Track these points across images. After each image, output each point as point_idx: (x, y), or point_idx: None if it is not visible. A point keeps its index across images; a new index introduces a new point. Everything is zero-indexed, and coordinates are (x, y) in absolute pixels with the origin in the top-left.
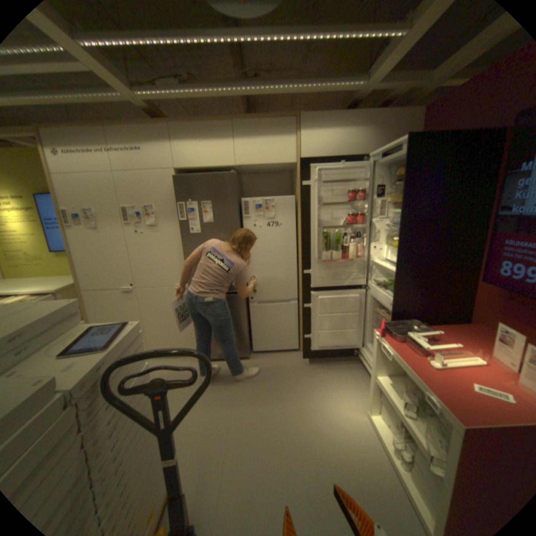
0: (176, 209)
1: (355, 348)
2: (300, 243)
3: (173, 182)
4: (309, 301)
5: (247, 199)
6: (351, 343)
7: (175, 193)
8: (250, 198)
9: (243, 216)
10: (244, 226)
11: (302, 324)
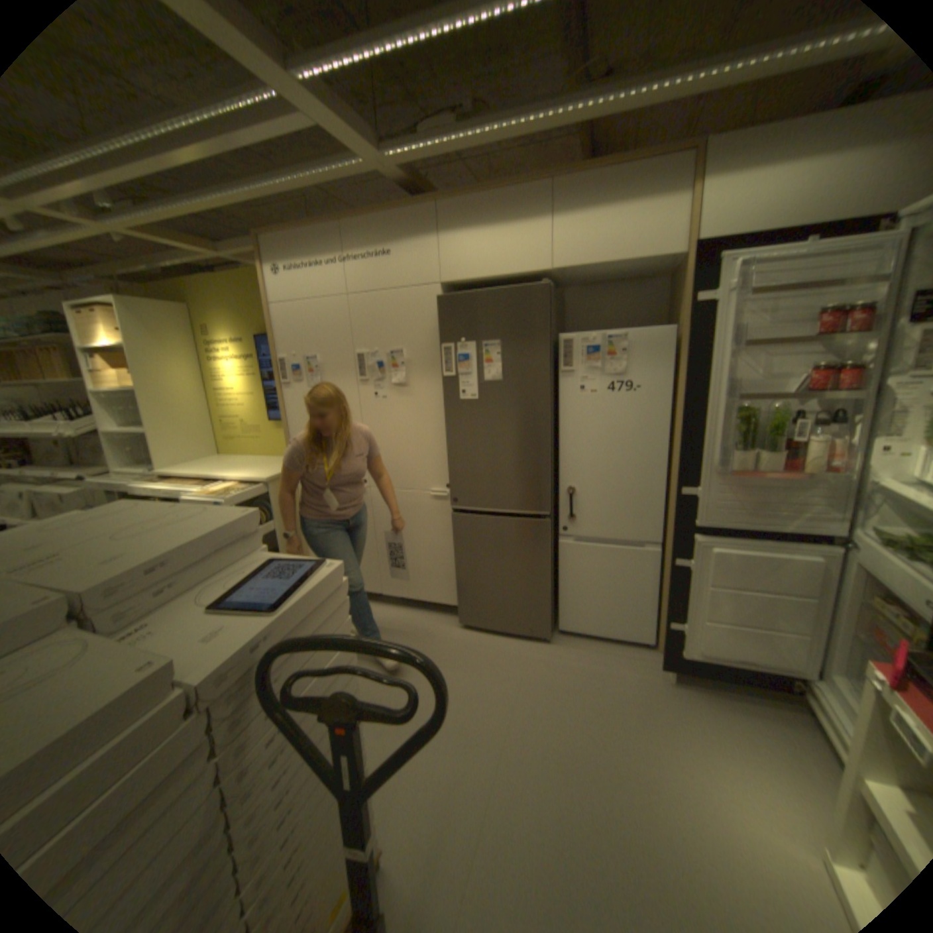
0: (441, 357)
1: (798, 677)
2: (679, 428)
3: (438, 308)
4: (690, 554)
5: (570, 335)
6: (791, 664)
7: (439, 327)
8: (577, 333)
9: (560, 370)
10: (560, 389)
11: (669, 599)
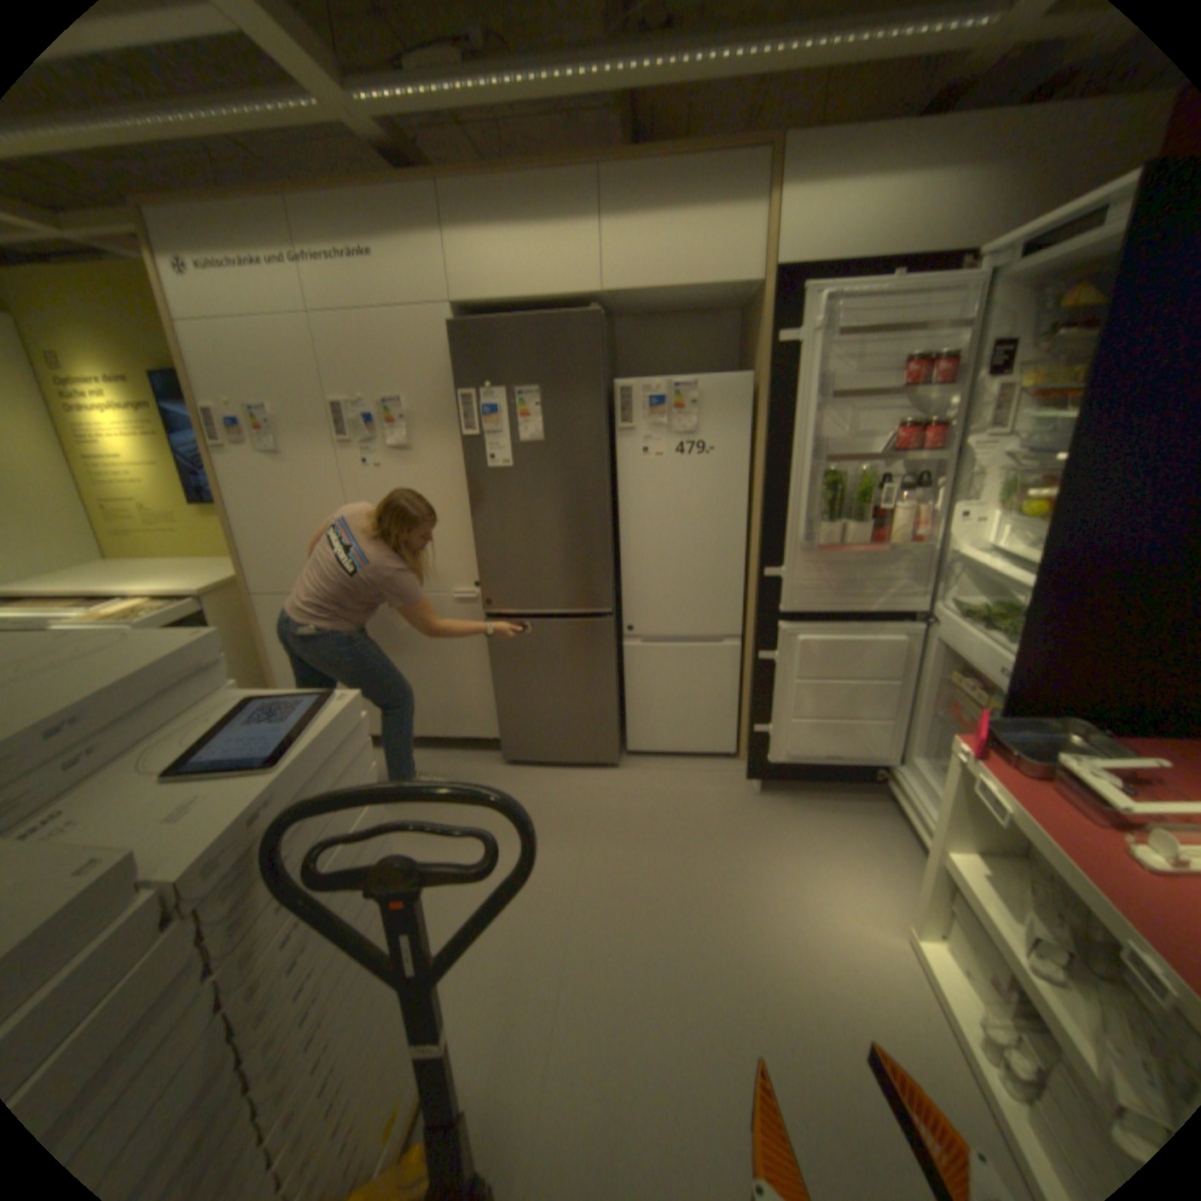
0: (456, 408)
1: (881, 765)
2: (758, 498)
3: (449, 338)
4: (774, 645)
5: (628, 381)
6: (875, 753)
7: (453, 366)
8: (636, 380)
9: (617, 427)
10: (618, 452)
11: (752, 698)
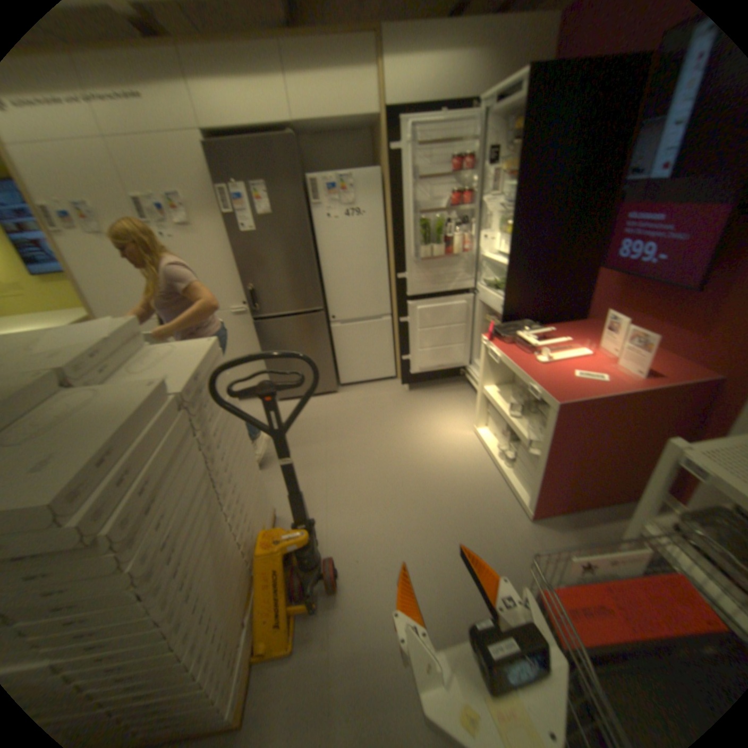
0: (212, 196)
1: (460, 365)
2: (390, 238)
3: (202, 152)
4: (405, 314)
5: (312, 175)
6: (456, 360)
7: (207, 169)
8: (316, 173)
9: (309, 202)
10: (312, 217)
11: (398, 343)
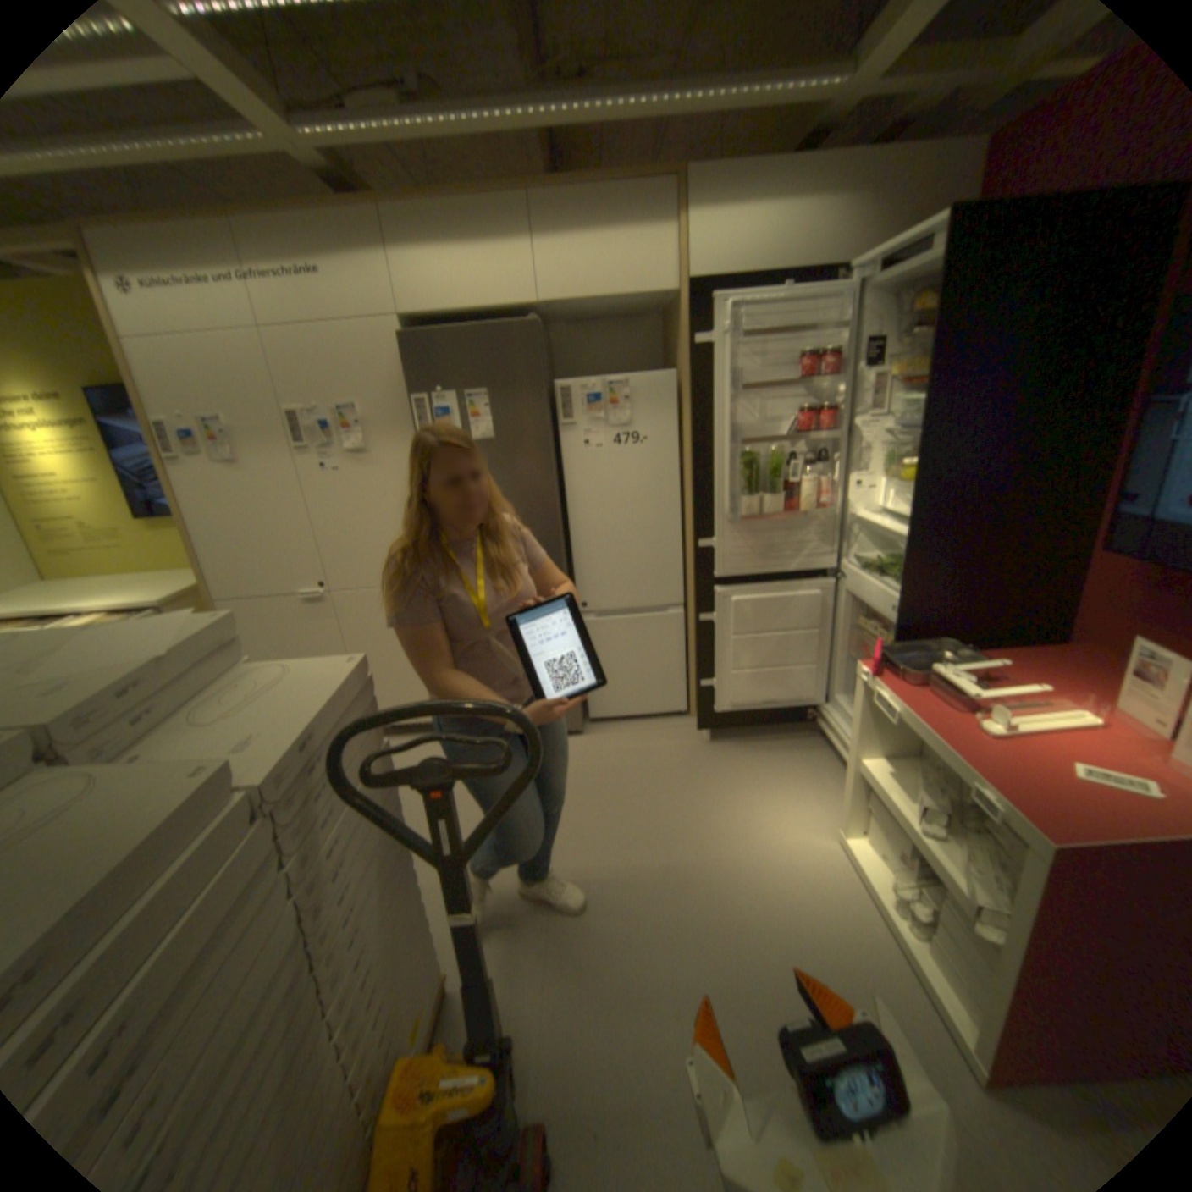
0: (410, 413)
1: (809, 705)
2: (689, 481)
3: (401, 349)
4: (712, 608)
5: (568, 382)
6: (803, 694)
7: (406, 374)
8: (574, 381)
9: (560, 424)
10: (562, 446)
11: (697, 657)
